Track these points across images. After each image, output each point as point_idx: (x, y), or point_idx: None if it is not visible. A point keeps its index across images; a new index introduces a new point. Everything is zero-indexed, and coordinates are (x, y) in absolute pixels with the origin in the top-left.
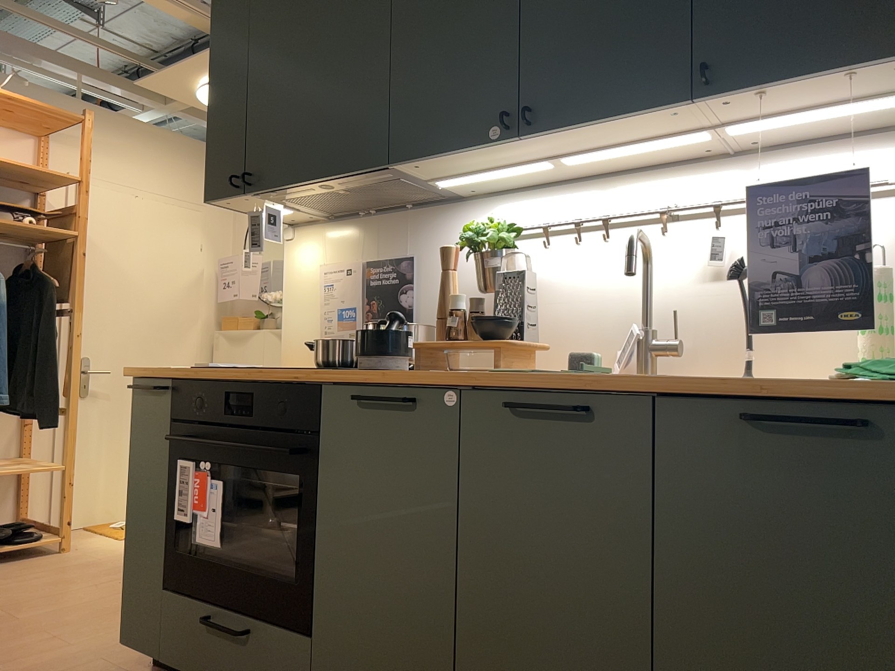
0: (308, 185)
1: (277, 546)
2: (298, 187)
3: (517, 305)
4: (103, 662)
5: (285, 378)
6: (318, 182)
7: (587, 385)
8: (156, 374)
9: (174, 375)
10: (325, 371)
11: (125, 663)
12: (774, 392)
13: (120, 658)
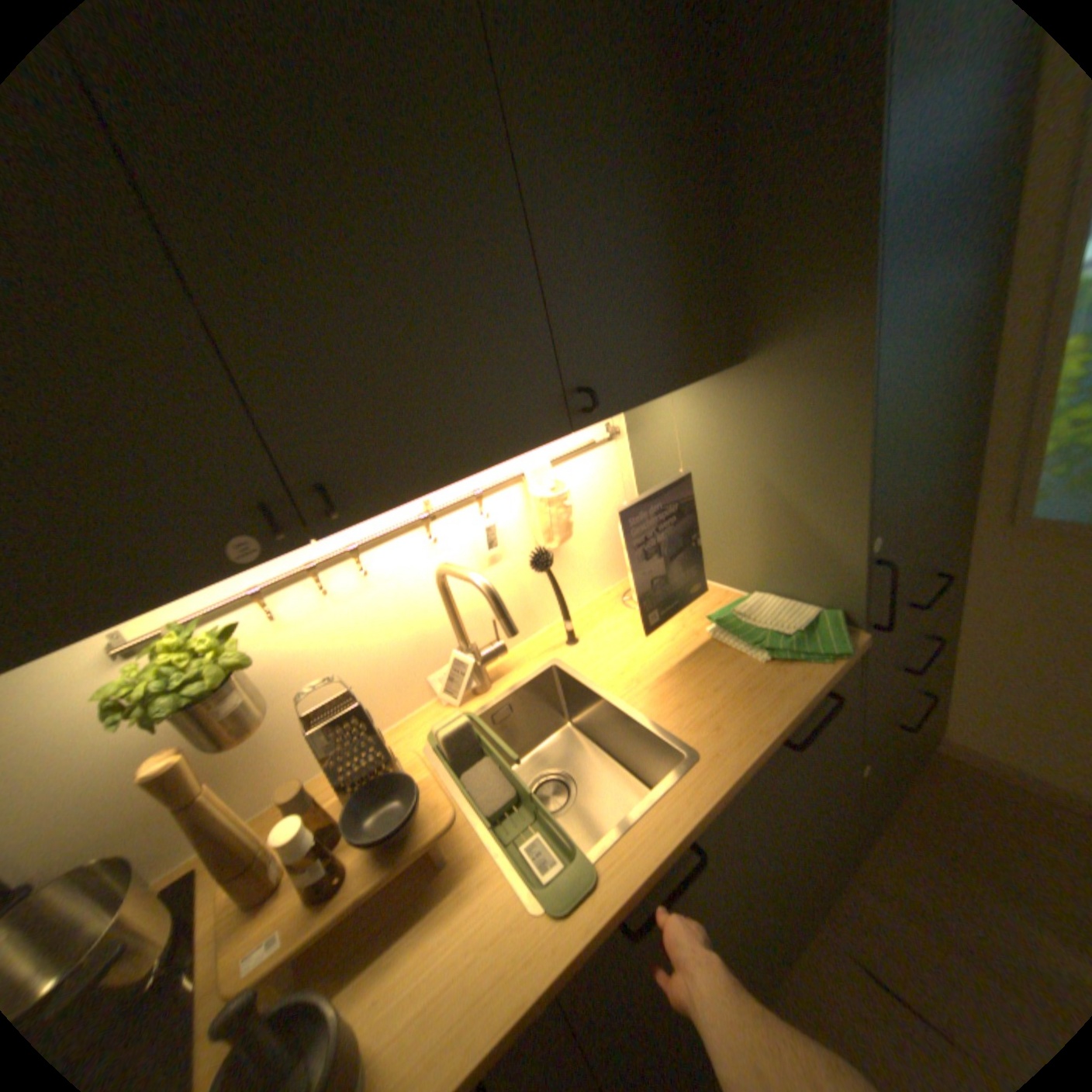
0: None
1: None
2: None
3: (369, 754)
4: None
5: None
6: None
7: (693, 833)
8: None
9: None
10: None
11: None
12: (802, 717)
13: None
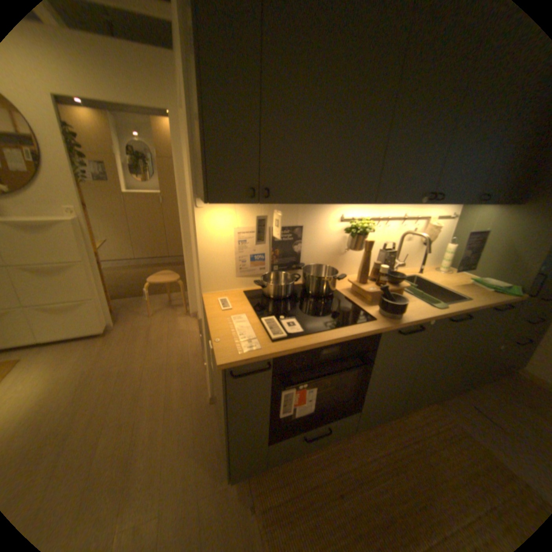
0: (313, 203)
1: (335, 393)
2: (304, 203)
3: (391, 264)
4: (202, 499)
5: (360, 332)
6: (322, 203)
7: (472, 310)
8: (261, 359)
9: (272, 353)
10: (374, 322)
11: (212, 486)
12: (504, 303)
13: (203, 488)
